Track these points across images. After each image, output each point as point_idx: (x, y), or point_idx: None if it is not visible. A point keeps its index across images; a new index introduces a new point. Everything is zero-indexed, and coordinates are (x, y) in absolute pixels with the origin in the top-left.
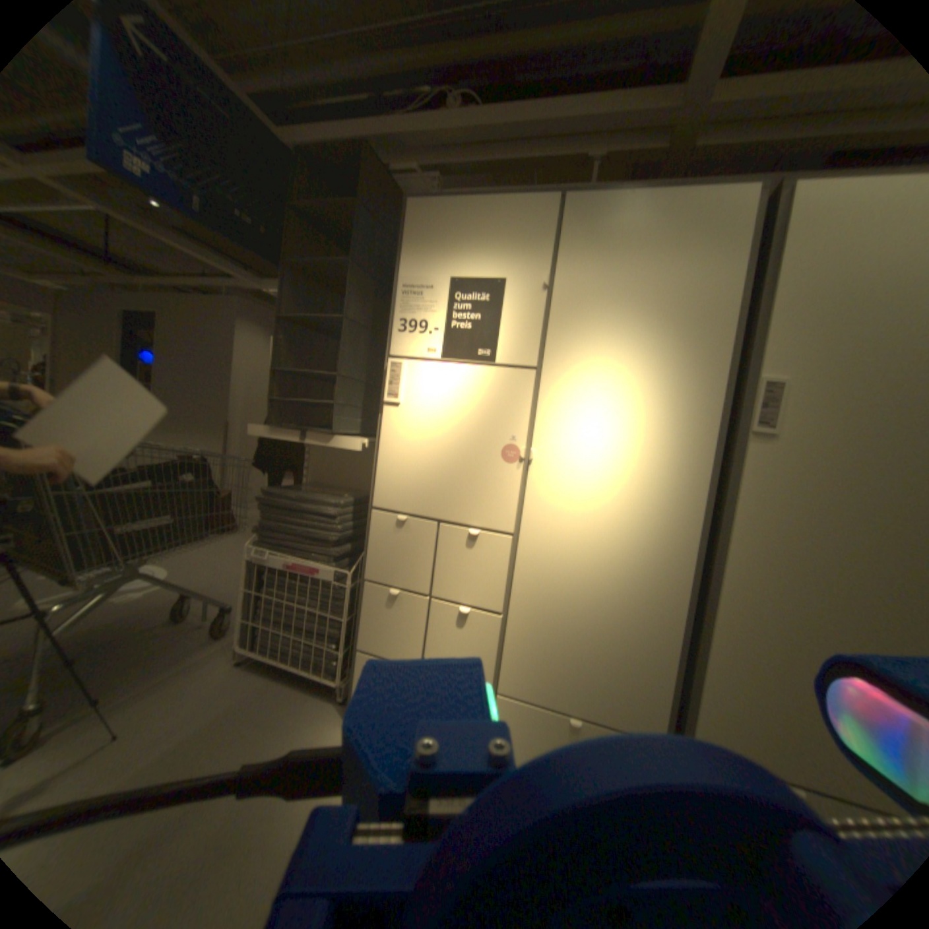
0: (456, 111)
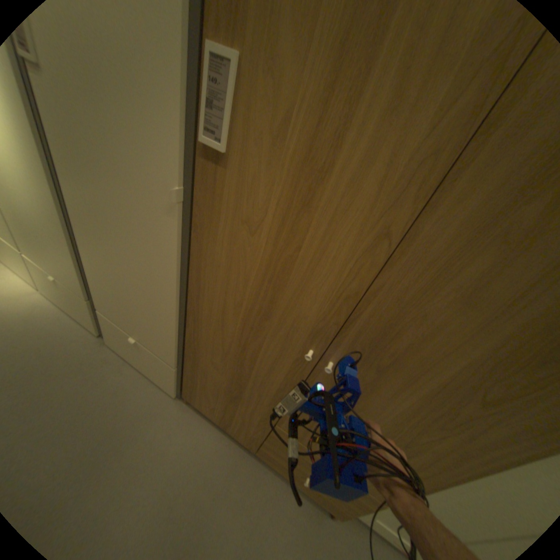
0: None
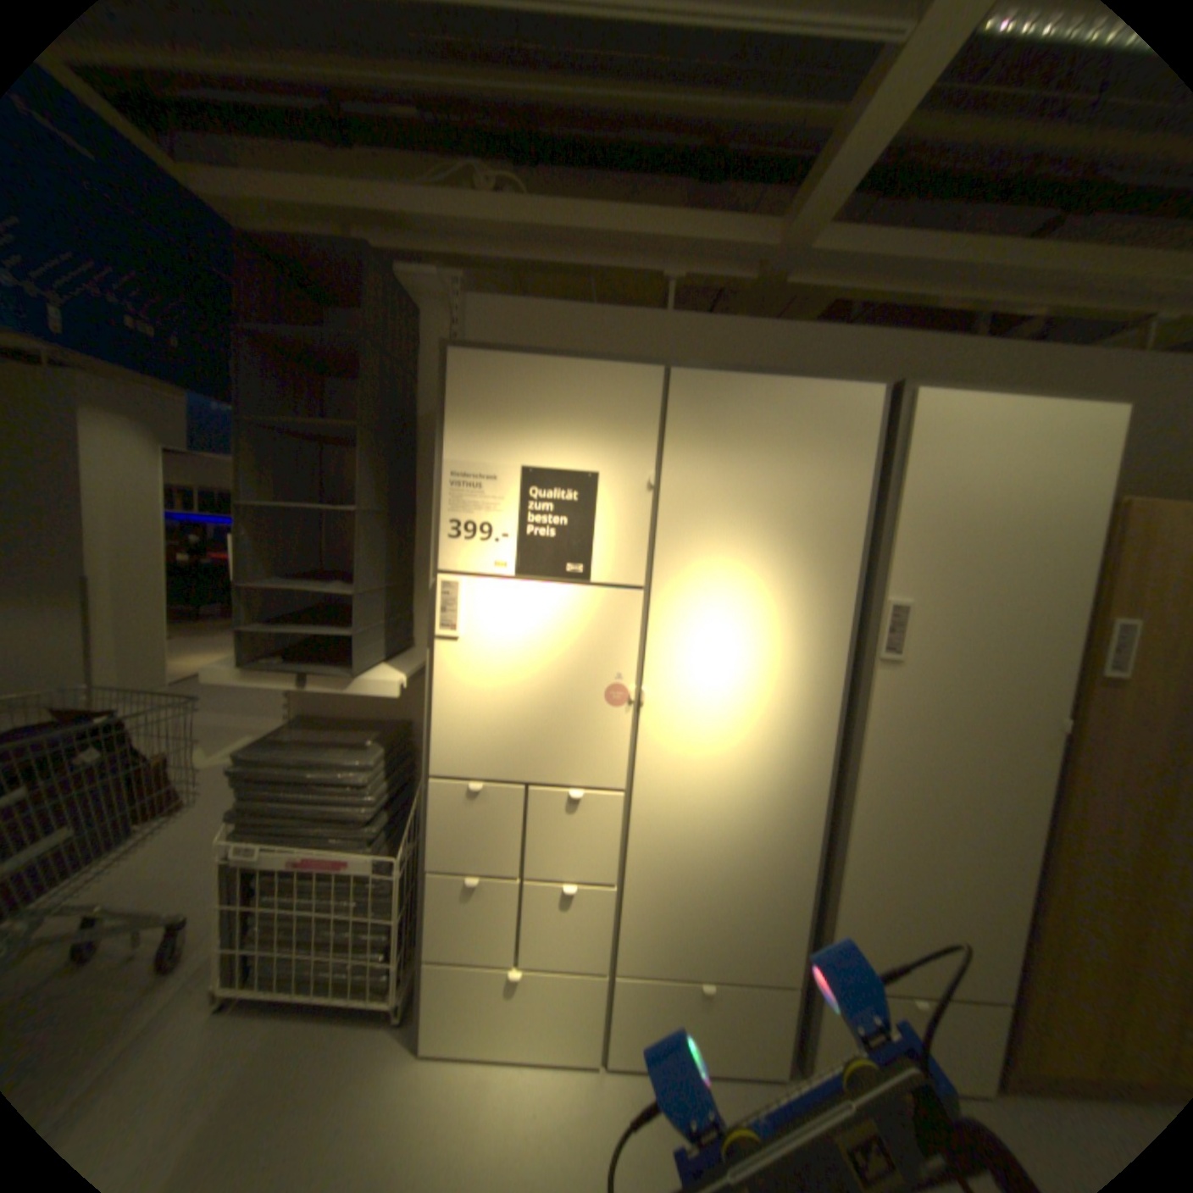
0: (493, 196)
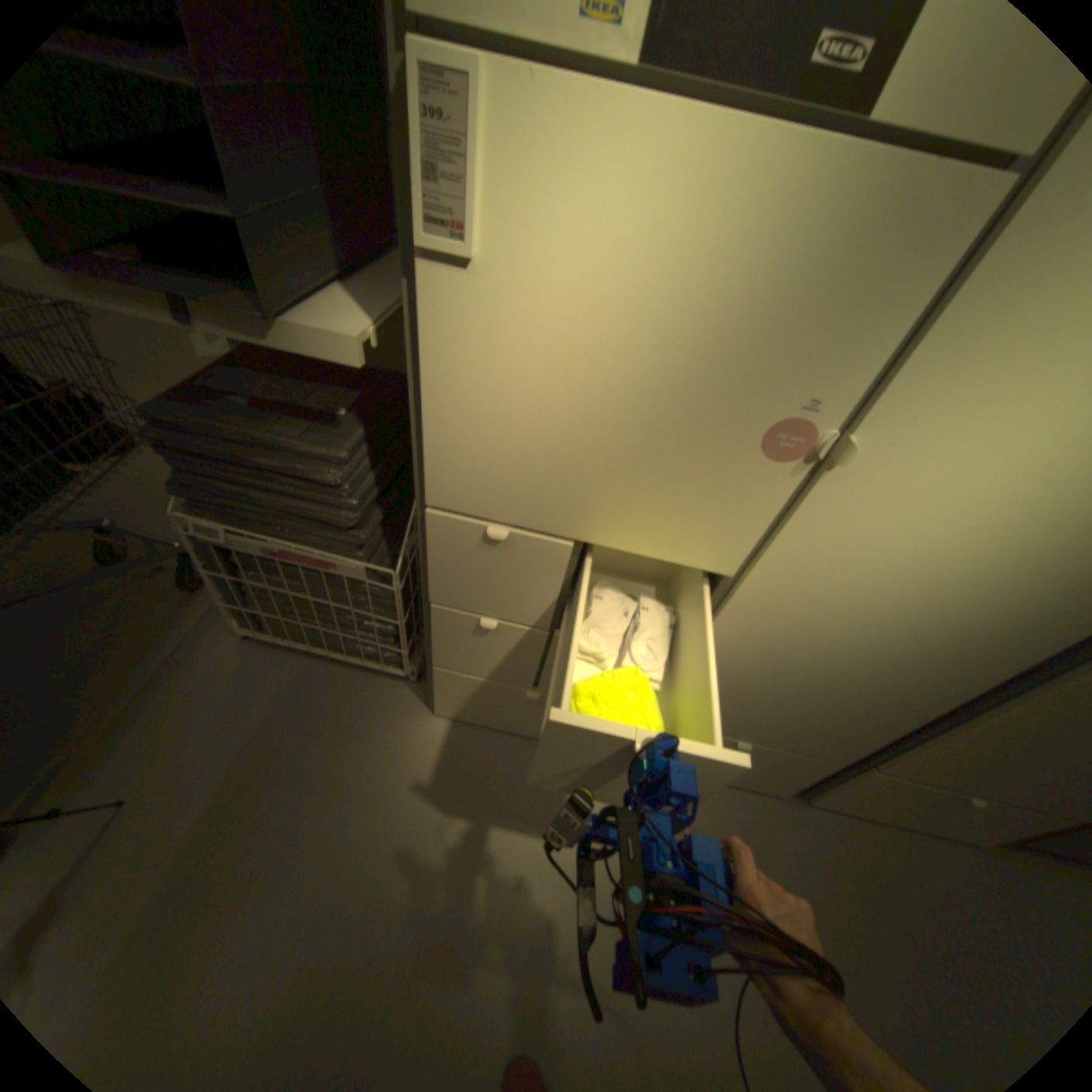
0: None
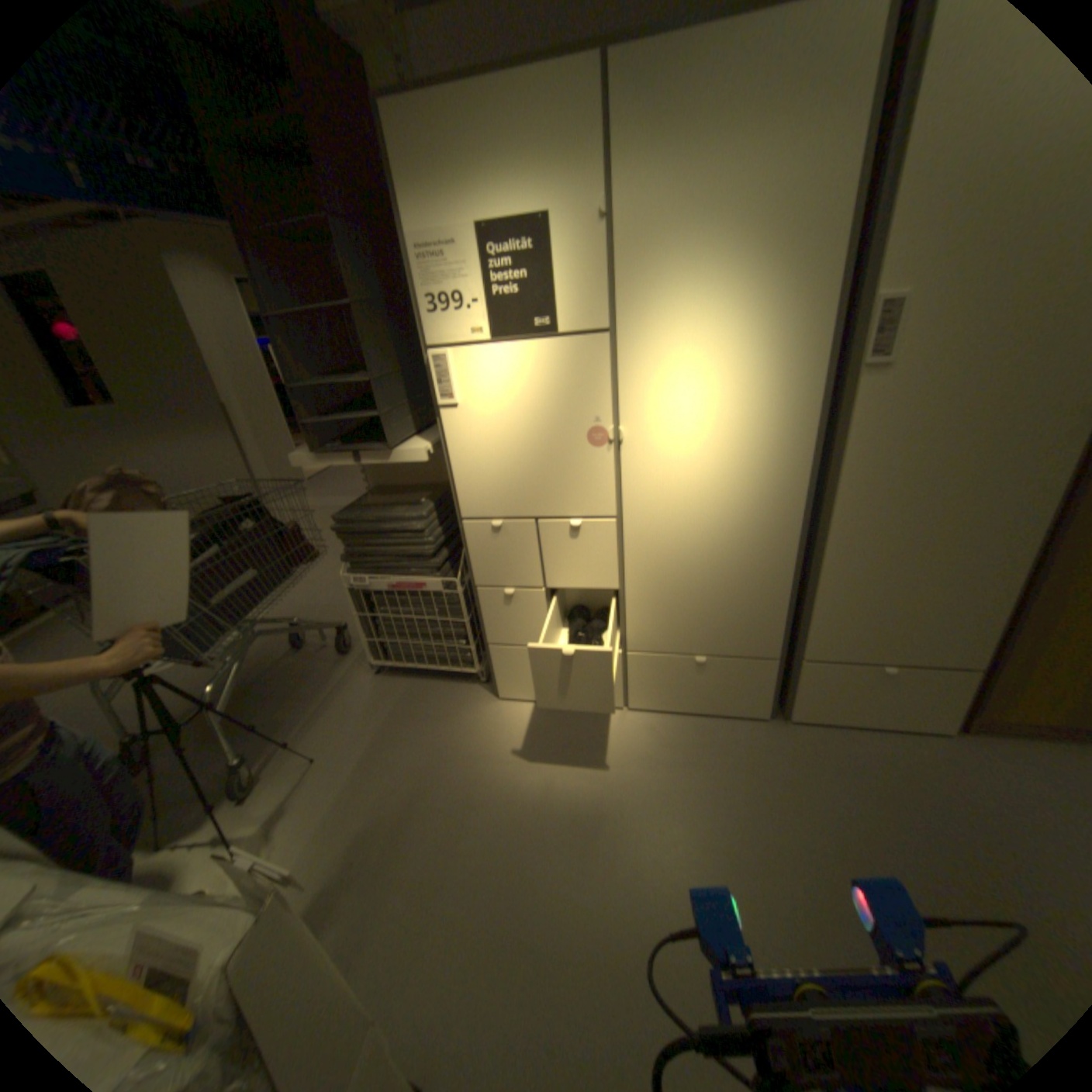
0: None
